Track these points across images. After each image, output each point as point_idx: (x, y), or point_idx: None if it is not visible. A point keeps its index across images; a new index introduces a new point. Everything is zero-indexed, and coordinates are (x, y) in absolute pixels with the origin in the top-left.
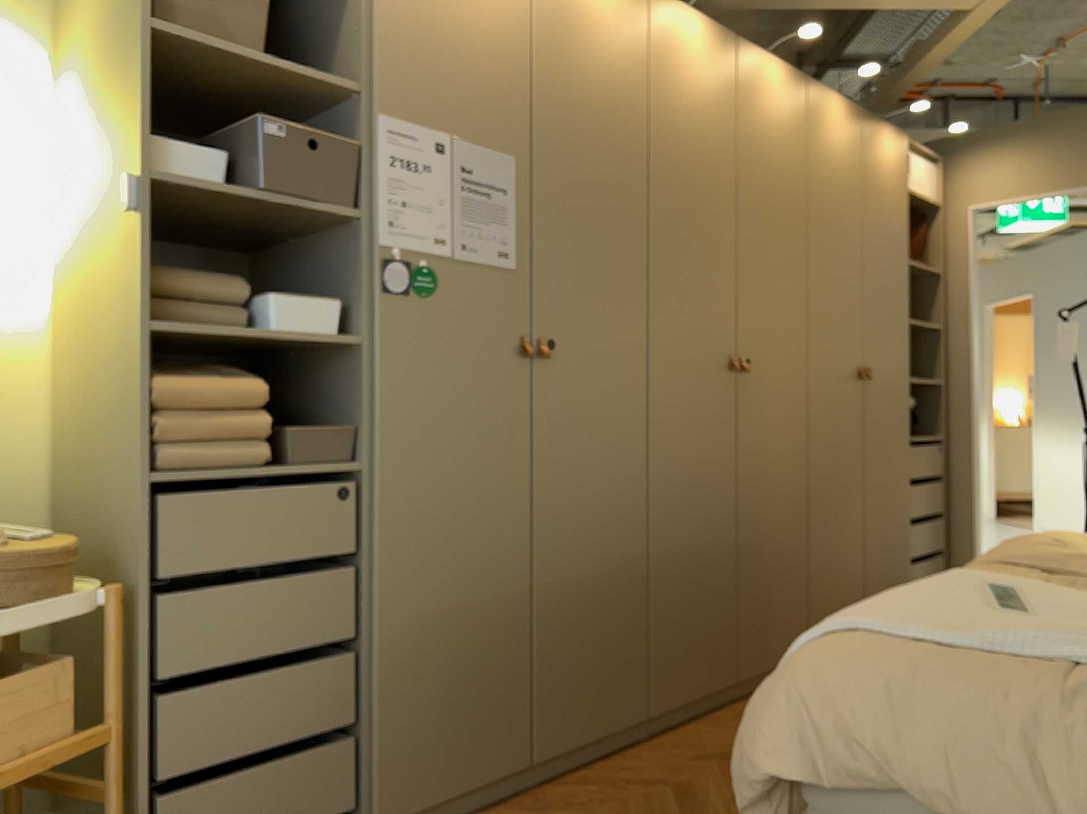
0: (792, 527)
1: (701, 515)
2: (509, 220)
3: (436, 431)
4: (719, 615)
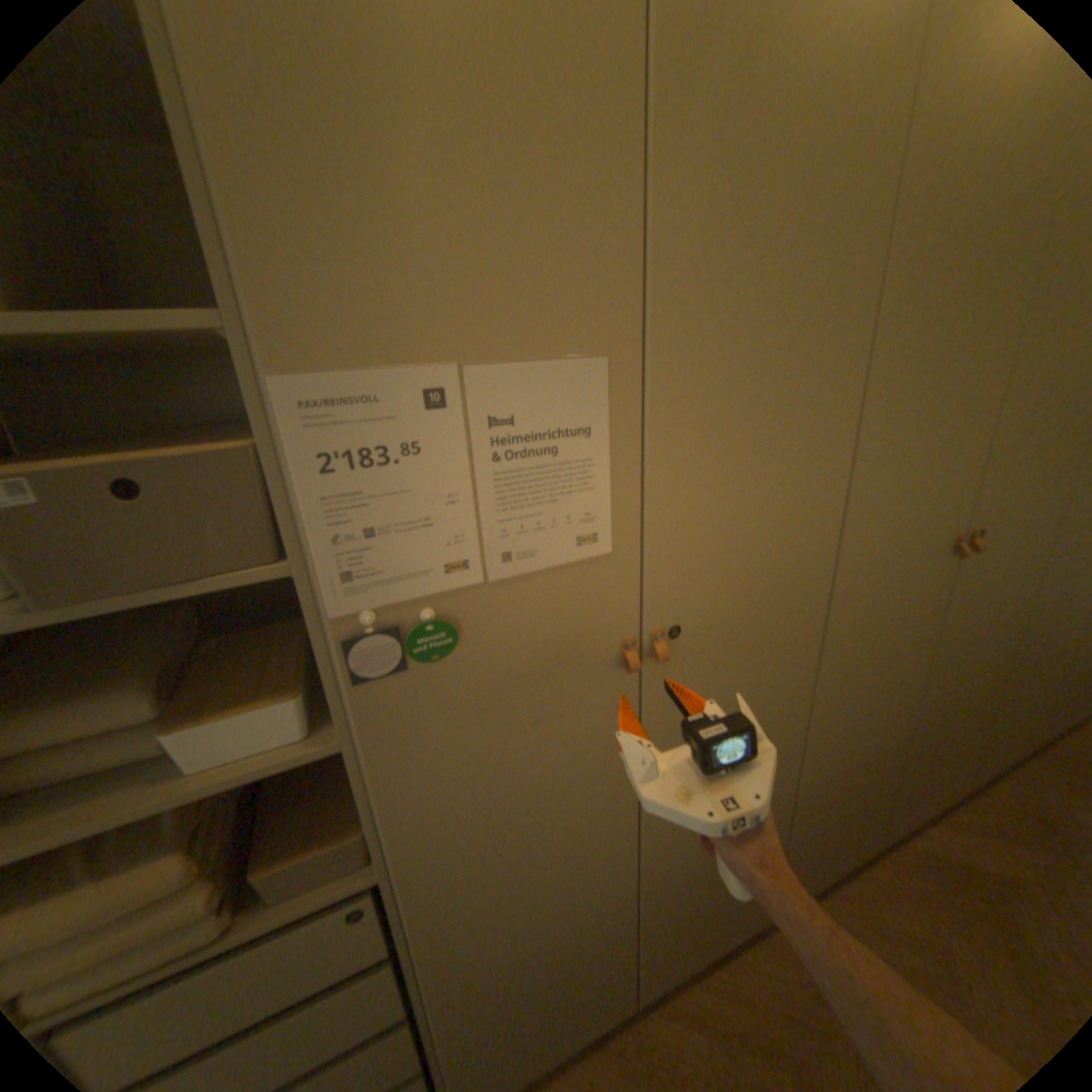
0: (985, 695)
1: (871, 732)
2: (599, 479)
3: (489, 806)
4: (873, 810)
